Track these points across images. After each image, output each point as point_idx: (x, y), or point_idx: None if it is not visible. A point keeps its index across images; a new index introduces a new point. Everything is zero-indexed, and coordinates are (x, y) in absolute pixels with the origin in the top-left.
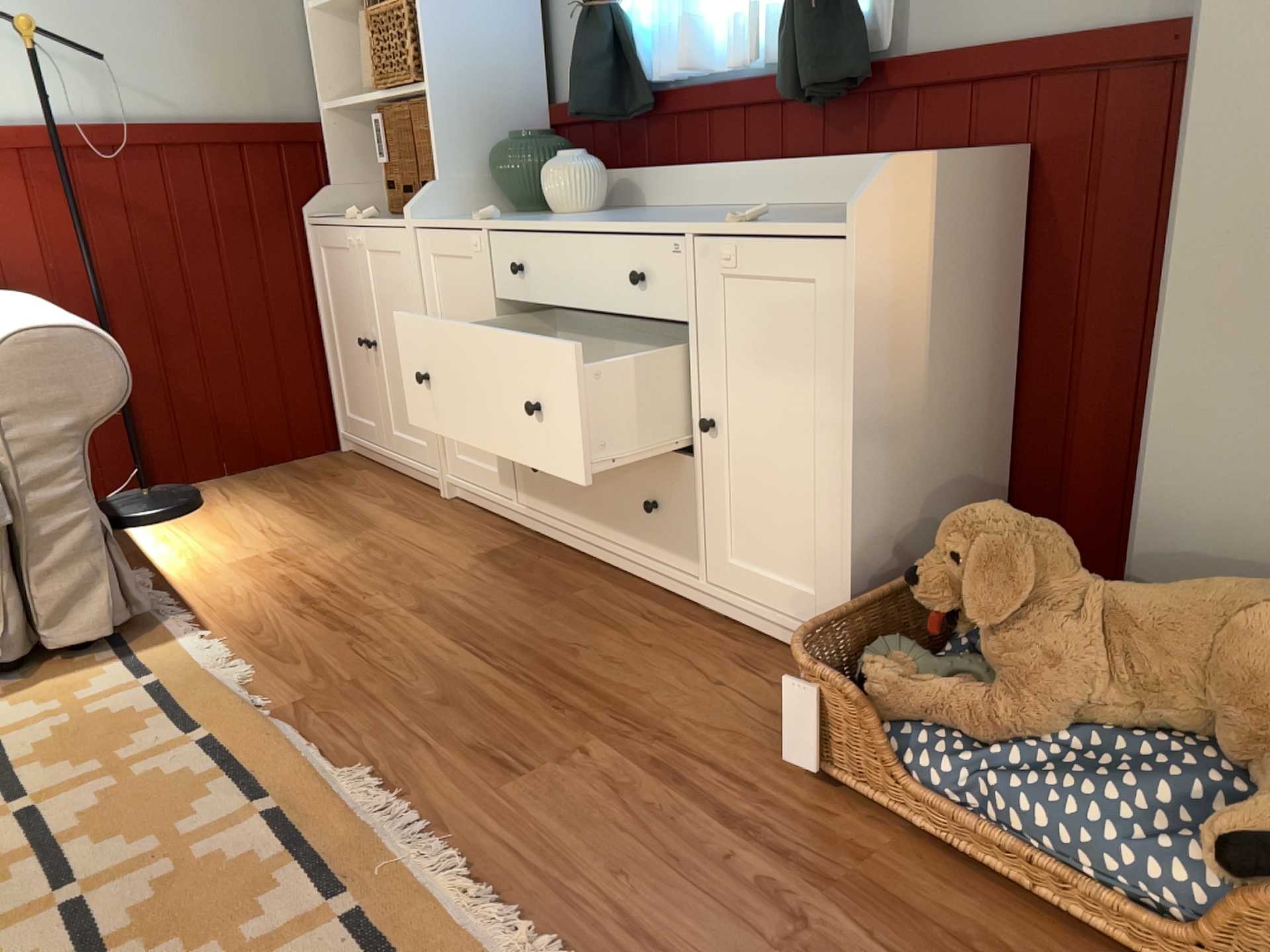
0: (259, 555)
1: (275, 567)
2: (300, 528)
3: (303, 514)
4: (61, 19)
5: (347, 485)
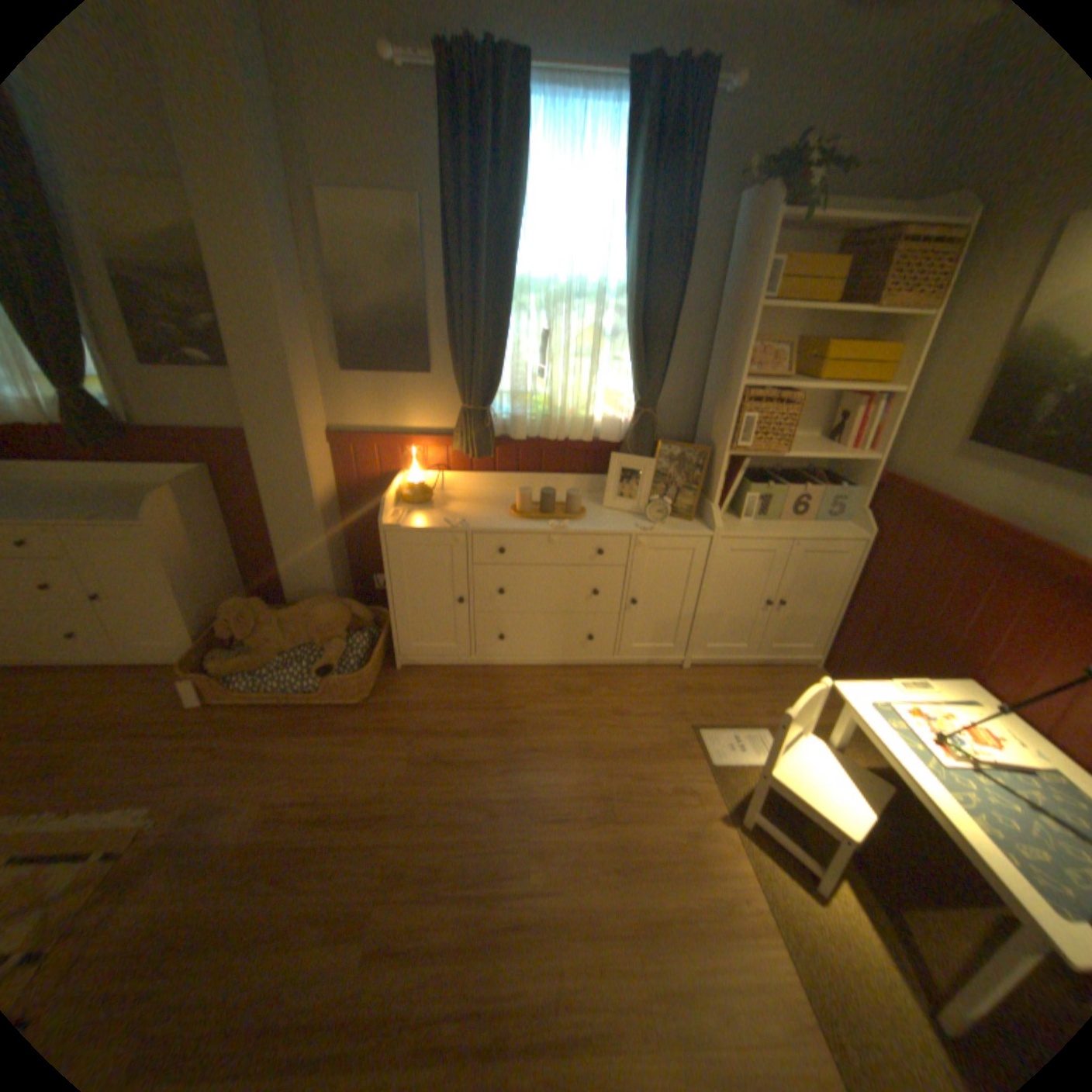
0: None
1: None
2: None
3: None
4: None
5: None
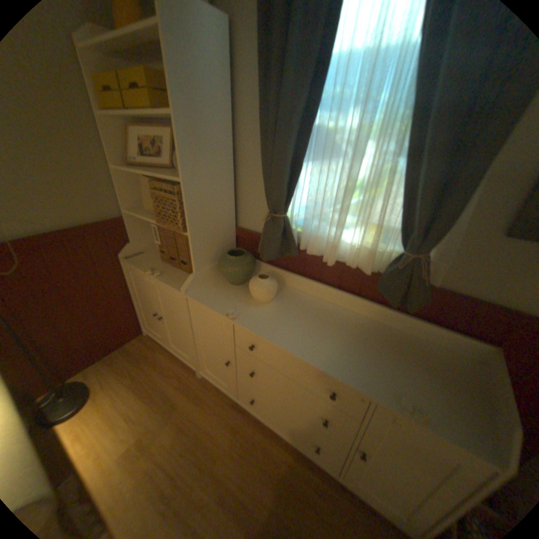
0: (127, 449)
1: (138, 460)
2: (142, 415)
3: (139, 399)
4: None
5: (152, 367)
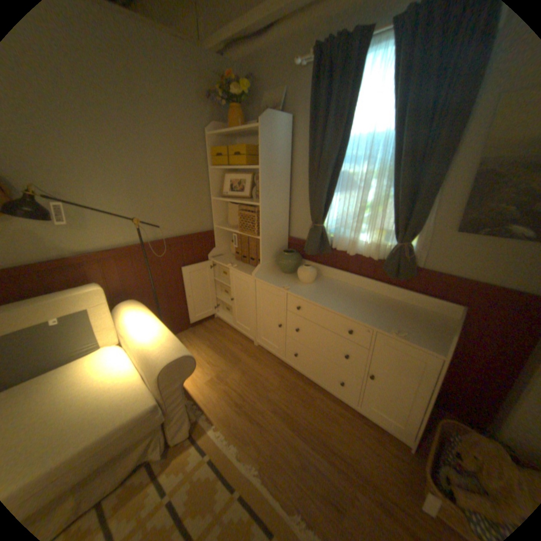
0: (211, 378)
1: (219, 384)
2: (218, 361)
3: (216, 353)
4: (141, 209)
5: (223, 336)
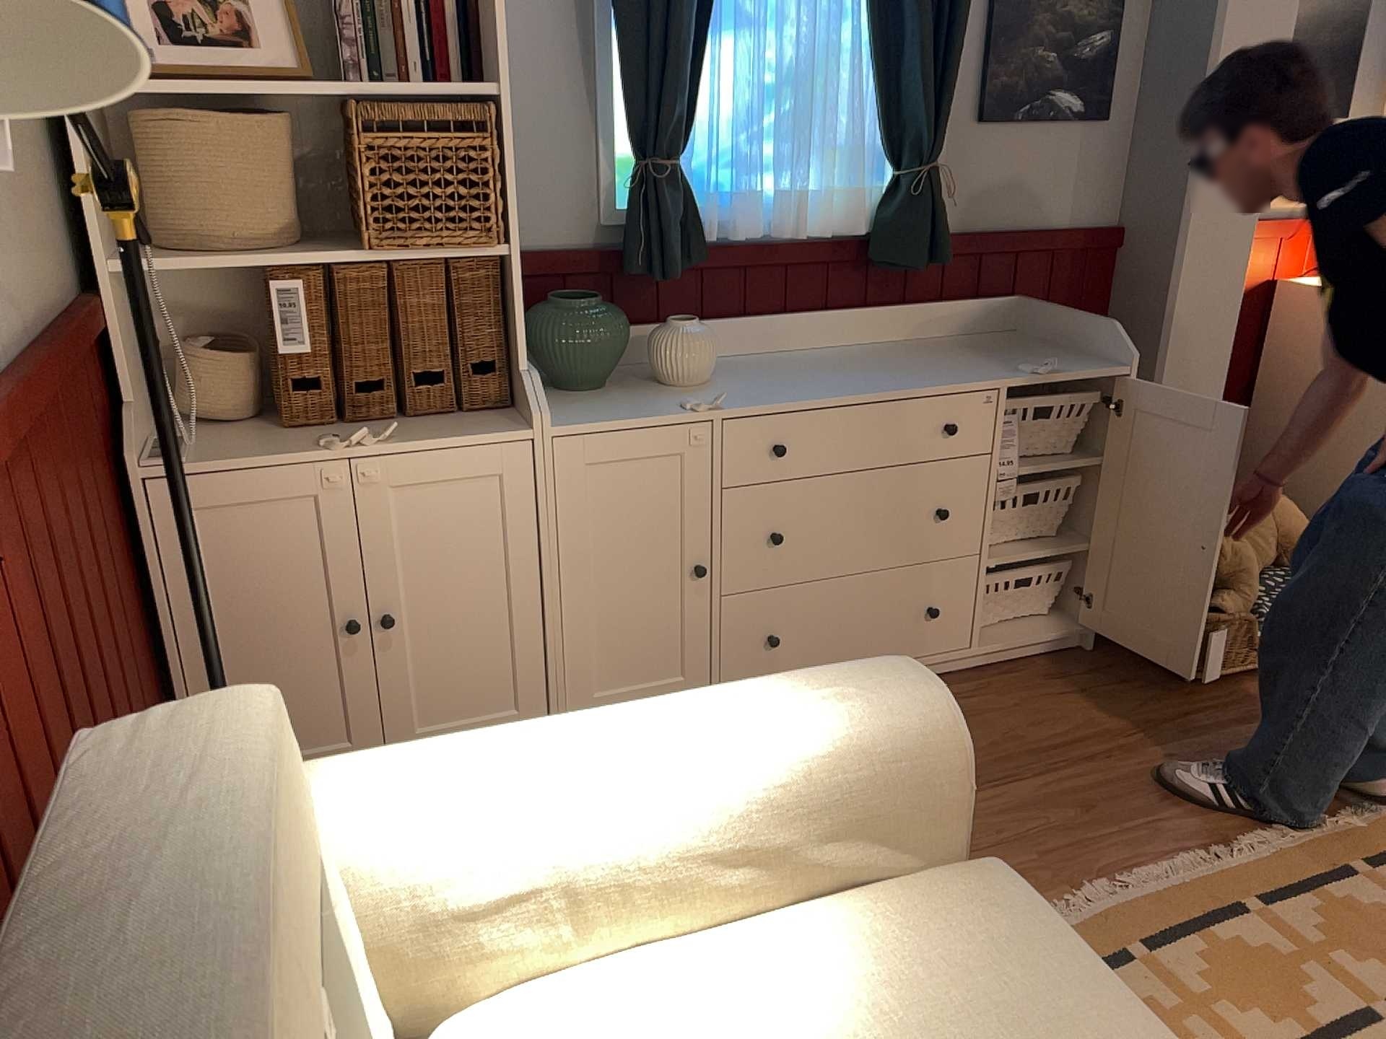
0: None
1: None
2: None
3: None
4: None
5: None
